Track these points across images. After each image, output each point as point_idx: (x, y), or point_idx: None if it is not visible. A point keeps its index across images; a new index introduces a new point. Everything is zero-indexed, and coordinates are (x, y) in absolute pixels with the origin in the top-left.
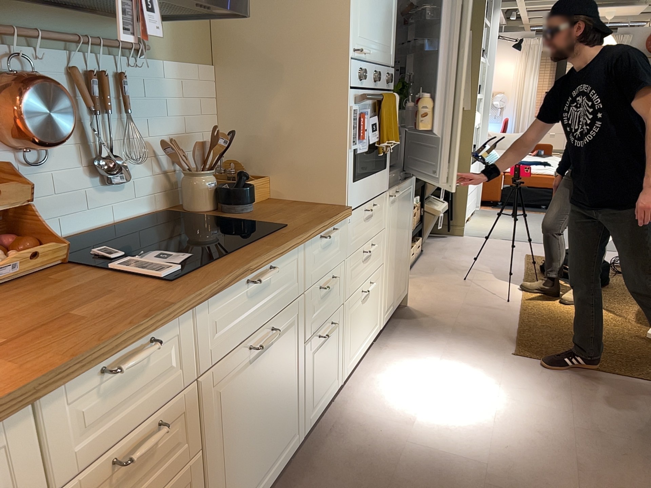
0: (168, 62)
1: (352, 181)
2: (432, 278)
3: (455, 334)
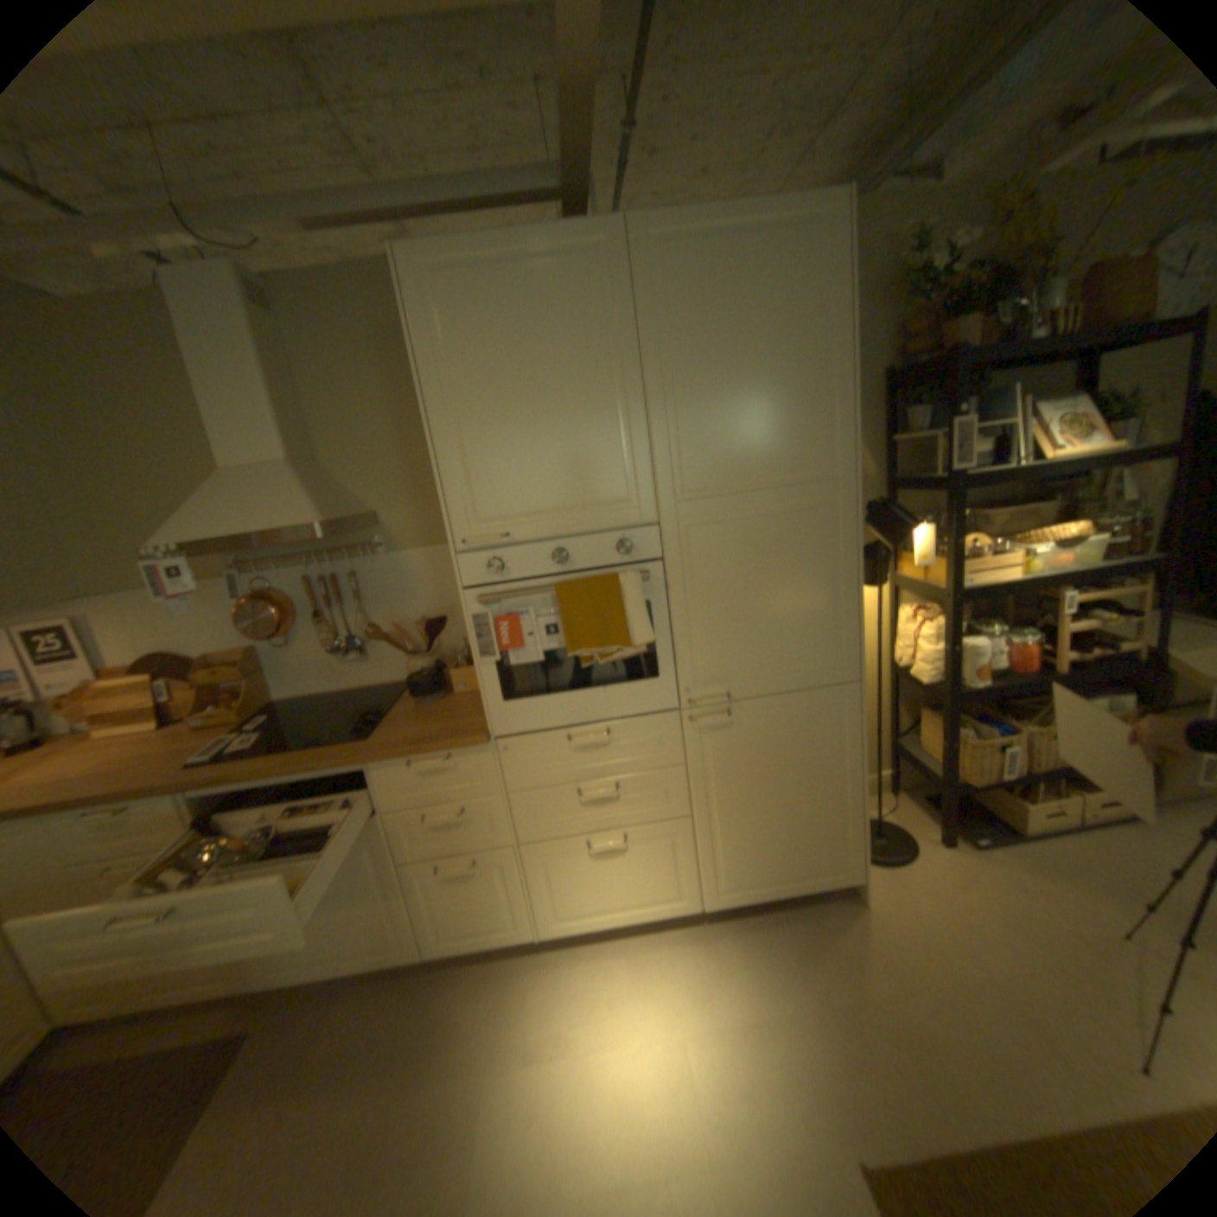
0: (412, 550)
1: (502, 701)
2: (1039, 890)
3: (840, 1024)
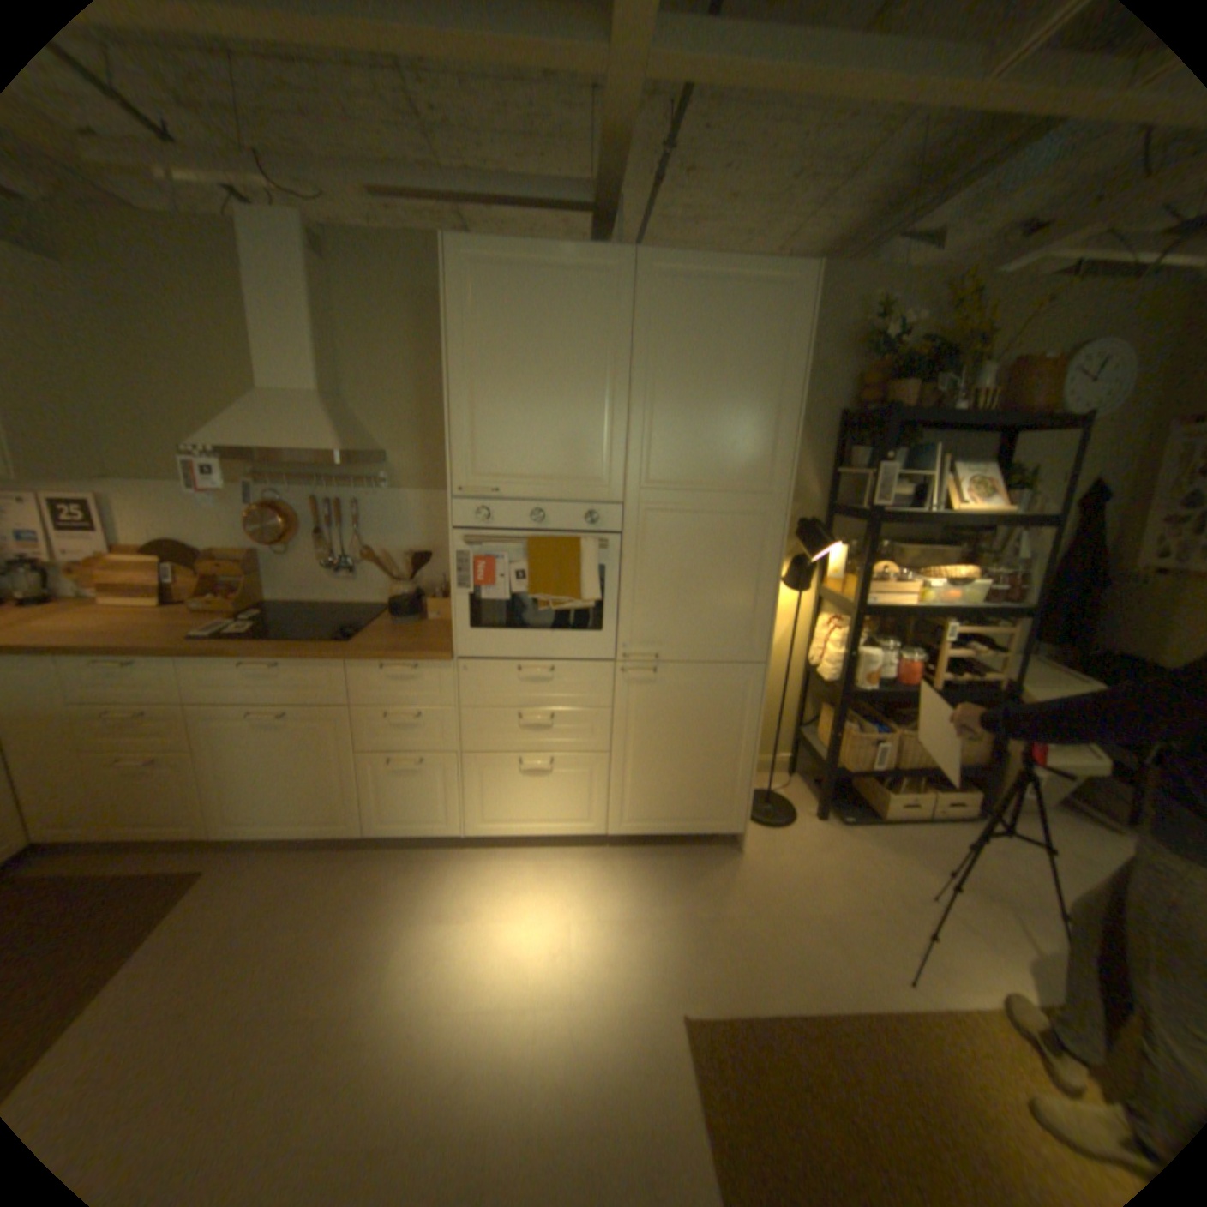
0: (413, 490)
1: (470, 627)
2: (882, 859)
3: (697, 927)
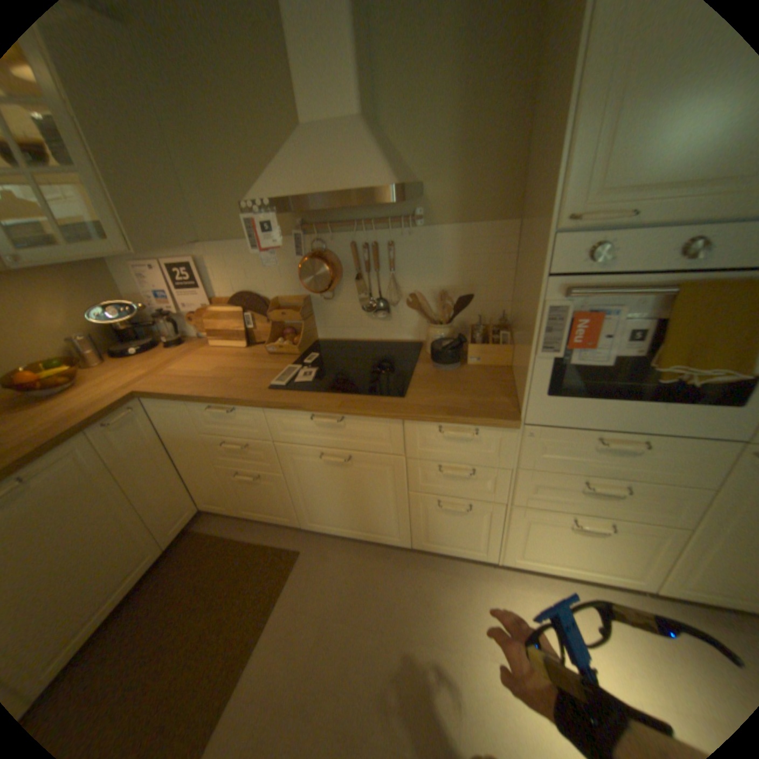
0: (448, 223)
1: (547, 393)
2: None
3: None
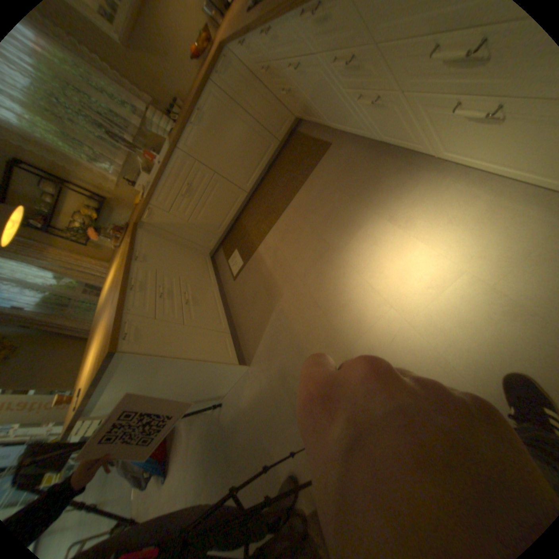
0: None
1: None
2: None
3: None
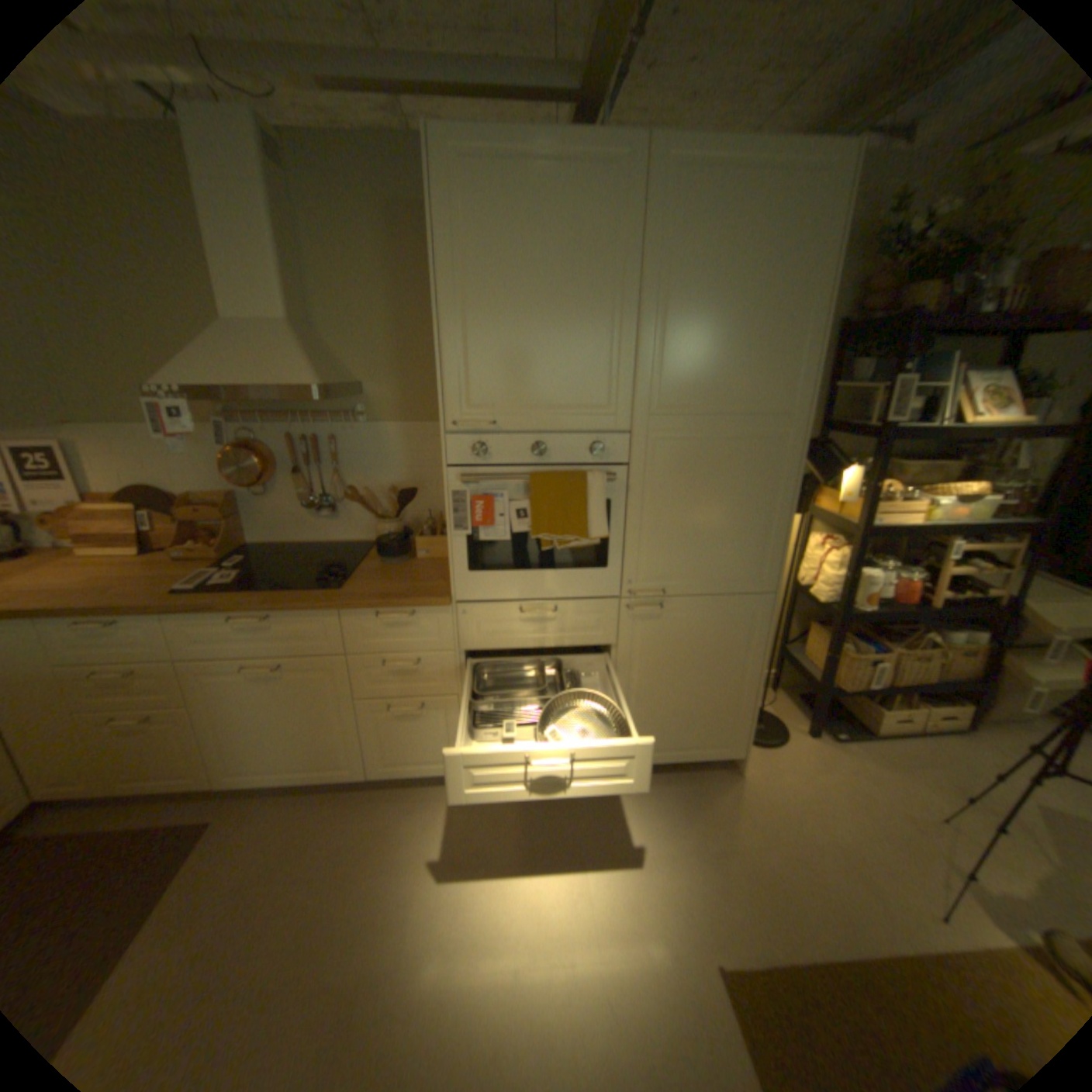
0: (392, 422)
1: (468, 570)
2: (882, 778)
3: (713, 863)
